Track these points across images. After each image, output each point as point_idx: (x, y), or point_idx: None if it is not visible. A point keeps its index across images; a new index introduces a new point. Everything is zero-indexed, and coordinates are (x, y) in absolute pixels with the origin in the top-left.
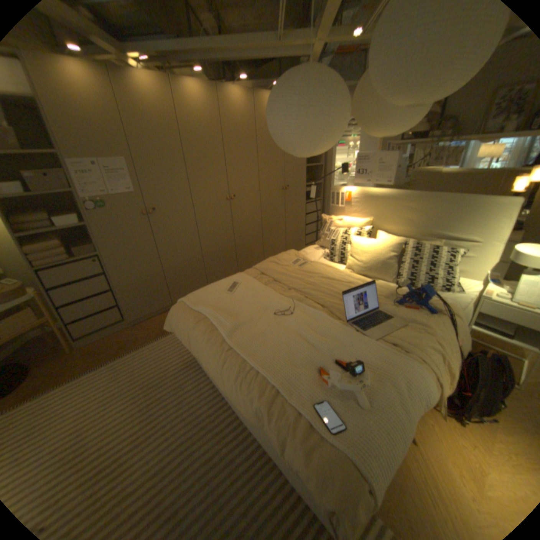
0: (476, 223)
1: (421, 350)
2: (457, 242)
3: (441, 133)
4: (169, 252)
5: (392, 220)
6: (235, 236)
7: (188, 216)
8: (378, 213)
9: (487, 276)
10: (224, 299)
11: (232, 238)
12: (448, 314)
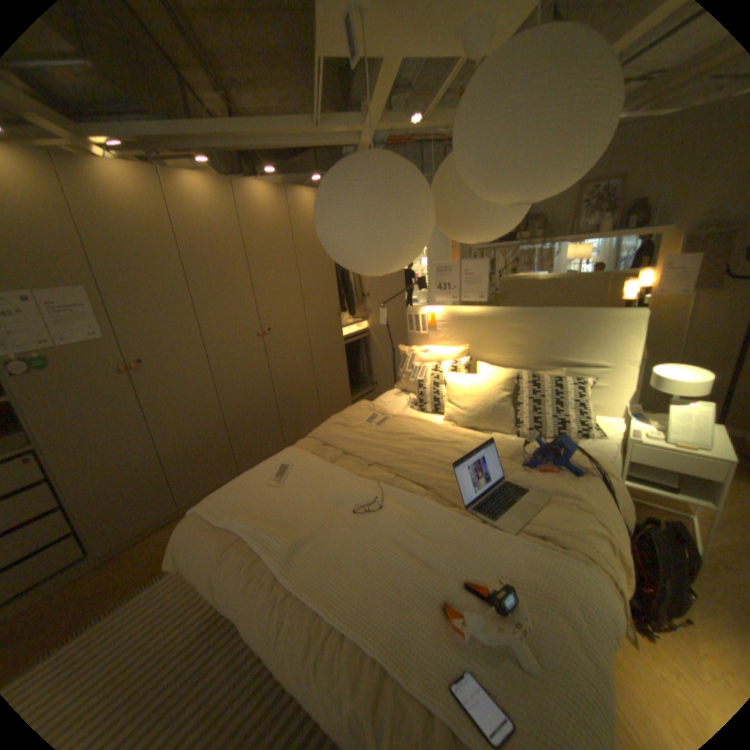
0: (600, 344)
1: (582, 541)
2: (581, 369)
3: (530, 234)
4: (168, 425)
5: (494, 346)
6: (275, 388)
7: (198, 366)
8: (474, 338)
9: (625, 410)
10: (268, 498)
11: (270, 390)
12: (598, 474)
